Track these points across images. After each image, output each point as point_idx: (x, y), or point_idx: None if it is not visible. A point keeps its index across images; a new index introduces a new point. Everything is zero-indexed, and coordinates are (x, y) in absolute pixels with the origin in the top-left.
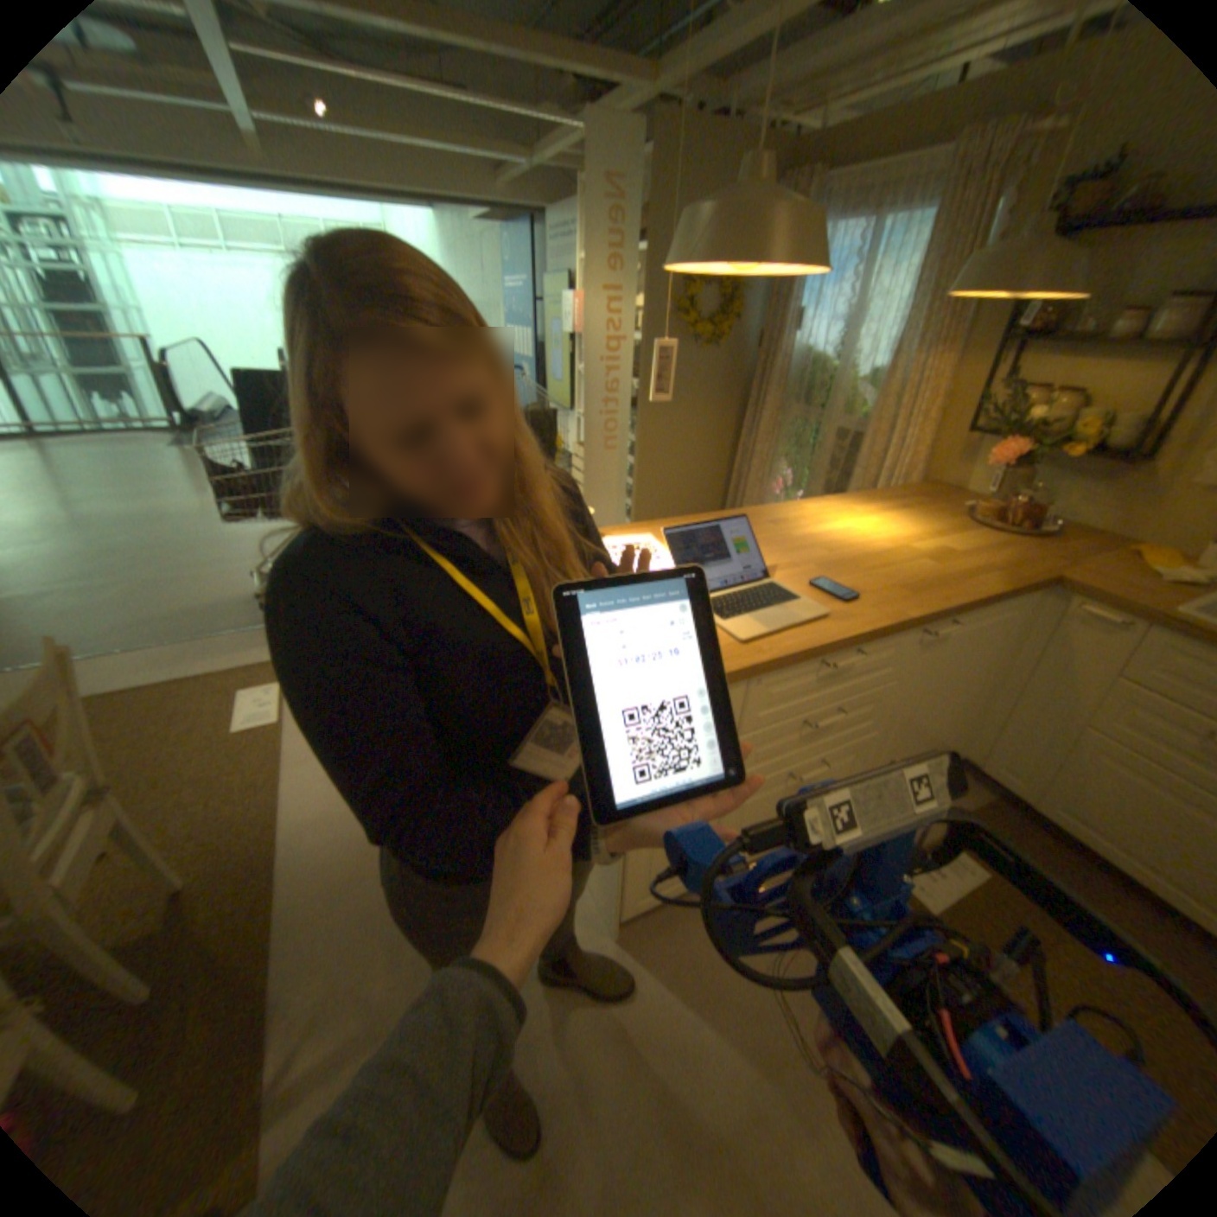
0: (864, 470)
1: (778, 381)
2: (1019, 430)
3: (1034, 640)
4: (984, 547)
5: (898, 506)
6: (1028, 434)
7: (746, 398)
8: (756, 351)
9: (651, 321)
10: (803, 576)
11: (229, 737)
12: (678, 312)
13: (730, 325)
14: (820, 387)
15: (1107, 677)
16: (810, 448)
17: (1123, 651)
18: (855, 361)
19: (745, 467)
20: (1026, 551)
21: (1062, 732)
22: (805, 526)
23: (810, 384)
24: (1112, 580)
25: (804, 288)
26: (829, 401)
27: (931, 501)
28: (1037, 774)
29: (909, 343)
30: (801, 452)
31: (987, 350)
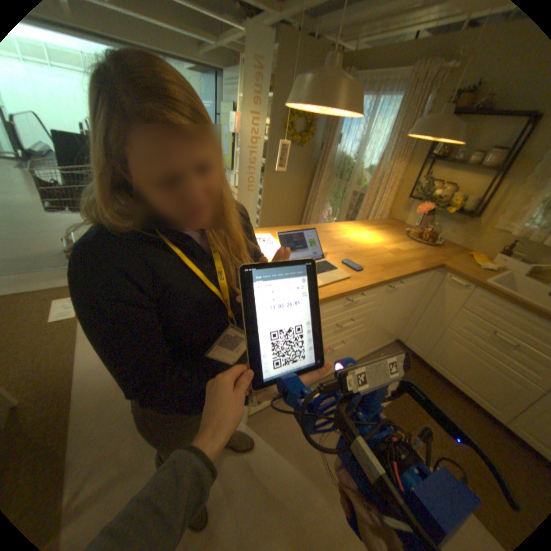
0: (363, 211)
1: (328, 167)
2: (429, 199)
3: (430, 290)
4: (413, 249)
5: (378, 228)
6: (432, 201)
7: (313, 173)
8: (319, 151)
9: (273, 131)
10: (338, 258)
11: (46, 324)
12: (285, 128)
13: (308, 138)
14: (346, 171)
15: (457, 307)
16: (340, 198)
17: (464, 297)
18: (363, 161)
19: (311, 205)
20: (429, 252)
21: (438, 329)
22: (339, 234)
23: (342, 169)
24: (462, 266)
25: (342, 125)
26: (350, 178)
27: (391, 227)
28: (426, 346)
29: (387, 155)
30: (336, 200)
31: (418, 162)
